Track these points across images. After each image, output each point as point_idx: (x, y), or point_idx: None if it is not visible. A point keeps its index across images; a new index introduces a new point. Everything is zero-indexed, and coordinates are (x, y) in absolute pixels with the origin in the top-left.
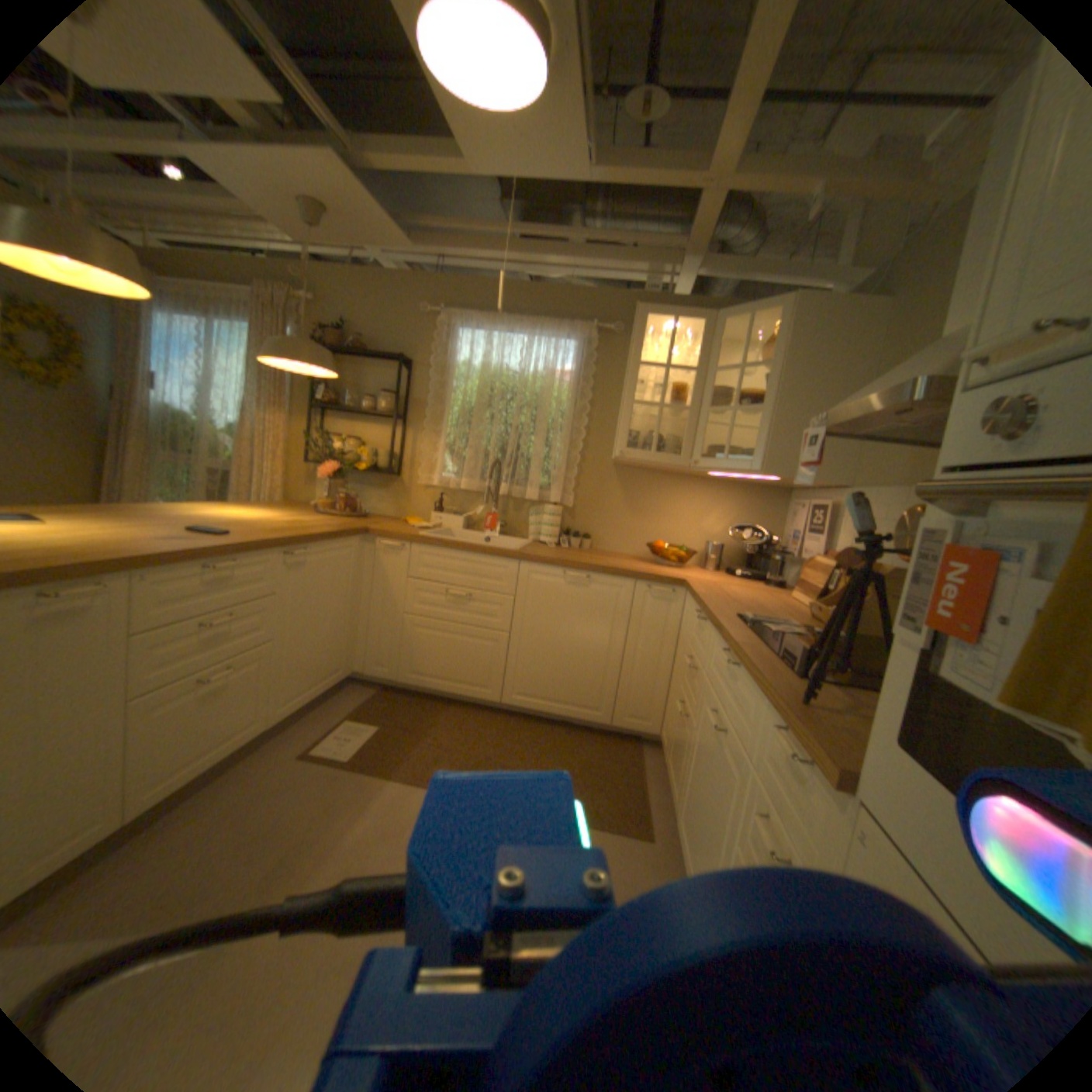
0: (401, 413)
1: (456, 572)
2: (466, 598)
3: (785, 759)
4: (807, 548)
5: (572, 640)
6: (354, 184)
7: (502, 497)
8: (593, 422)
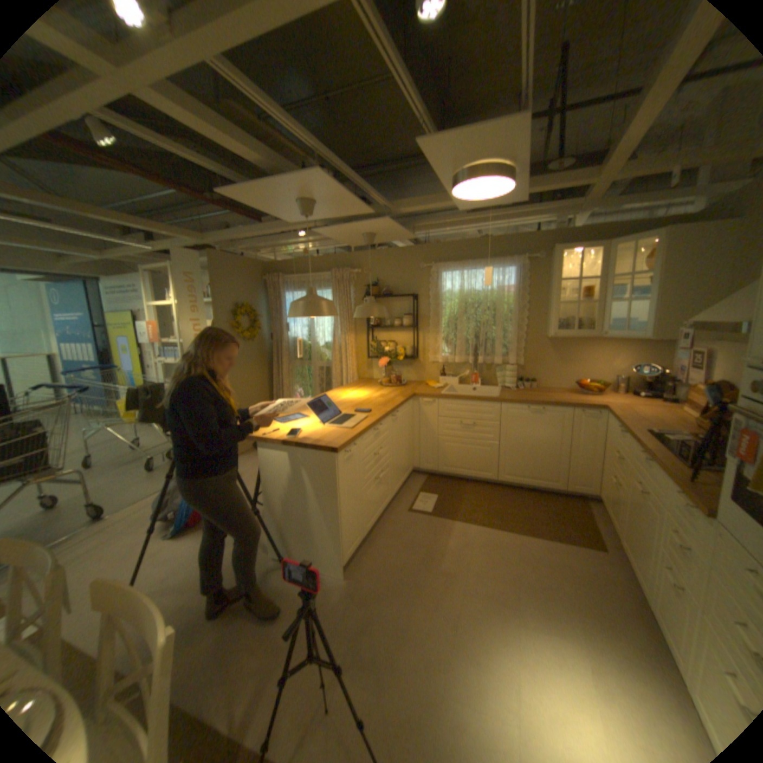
0: (414, 324)
1: (465, 412)
2: (472, 425)
3: (685, 507)
4: (693, 377)
5: (538, 444)
6: (394, 225)
7: (478, 363)
8: (530, 312)
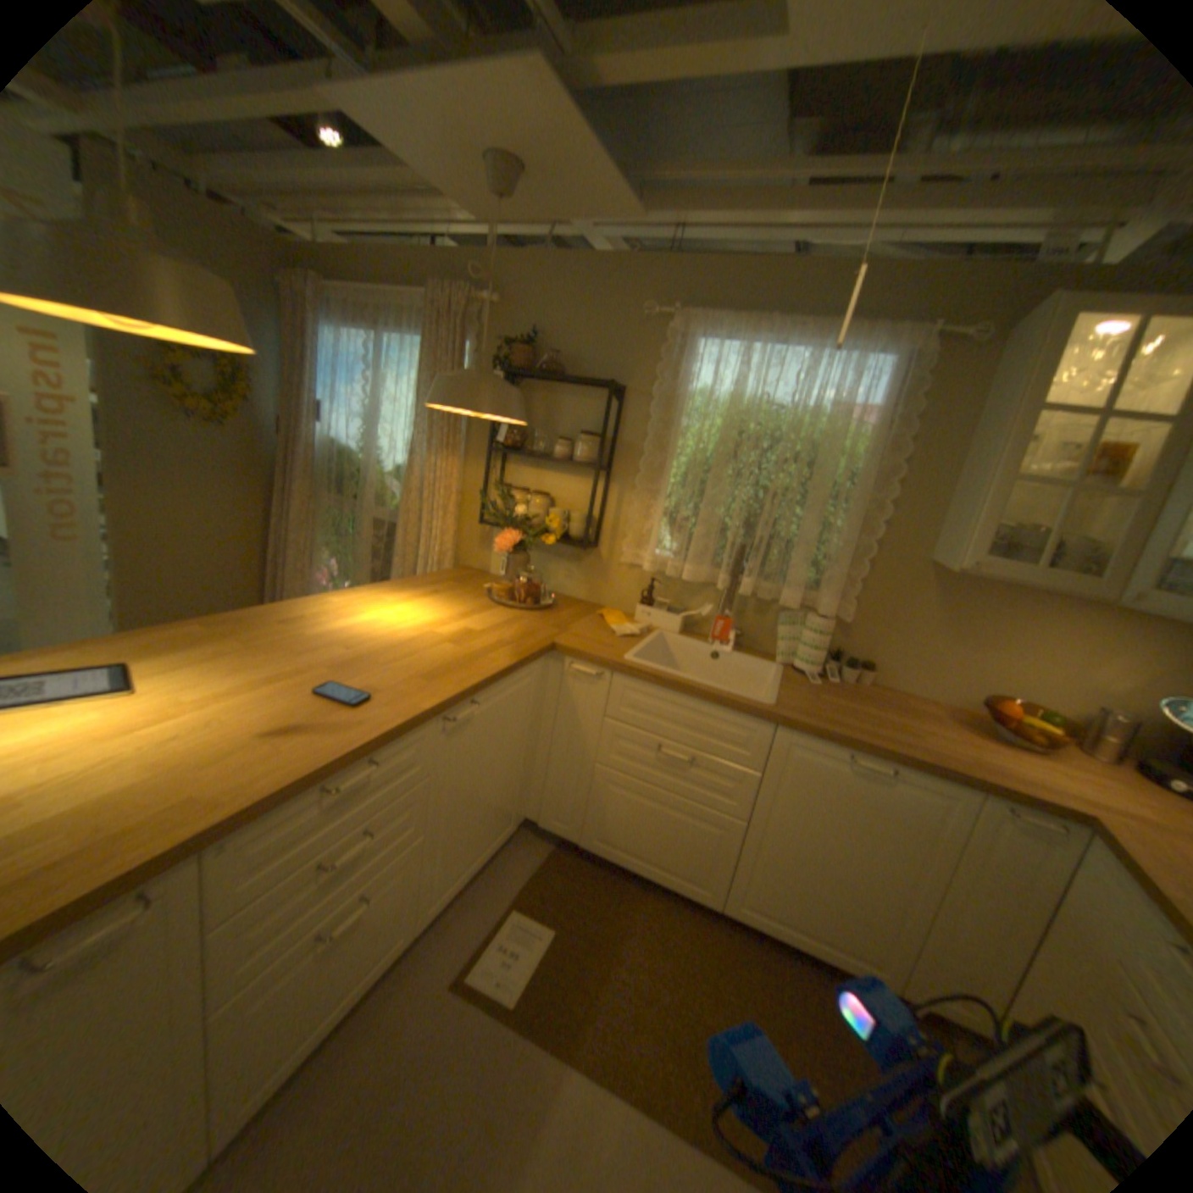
0: (604, 461)
1: (676, 723)
2: (688, 763)
3: None
4: None
5: (856, 861)
6: (571, 113)
7: (741, 592)
8: (908, 489)
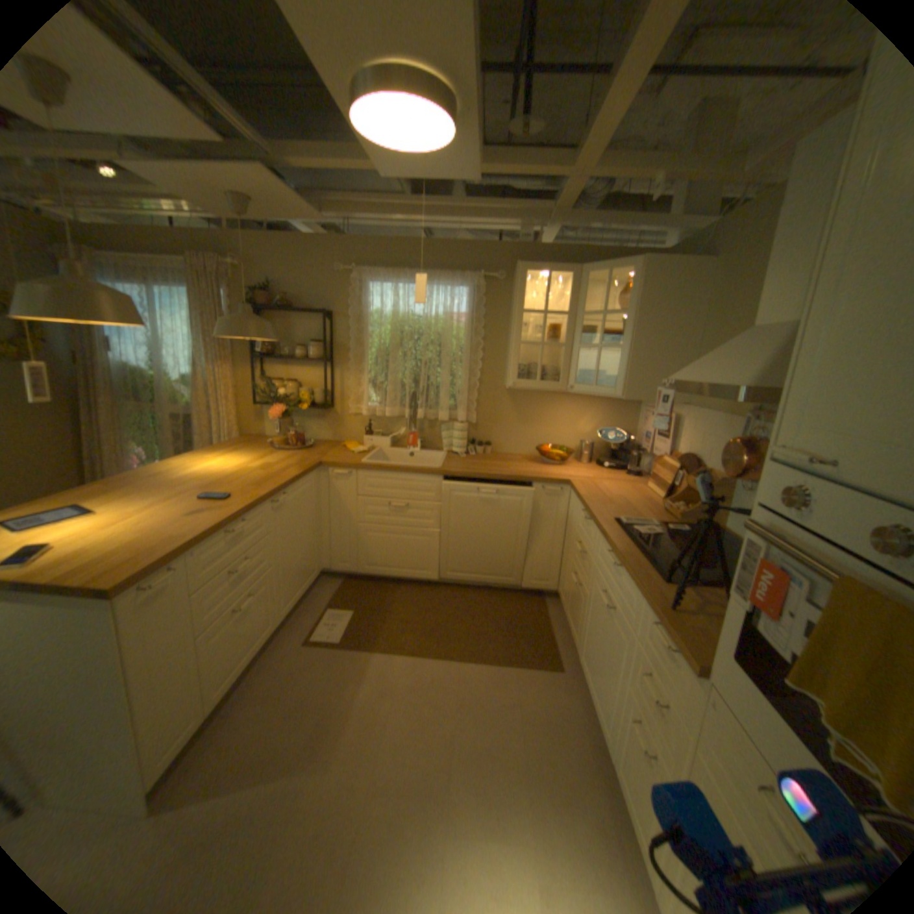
0: (327, 356)
1: (394, 489)
2: (404, 508)
3: (663, 646)
4: (658, 447)
5: (489, 531)
6: (277, 184)
7: (418, 419)
8: (486, 353)
